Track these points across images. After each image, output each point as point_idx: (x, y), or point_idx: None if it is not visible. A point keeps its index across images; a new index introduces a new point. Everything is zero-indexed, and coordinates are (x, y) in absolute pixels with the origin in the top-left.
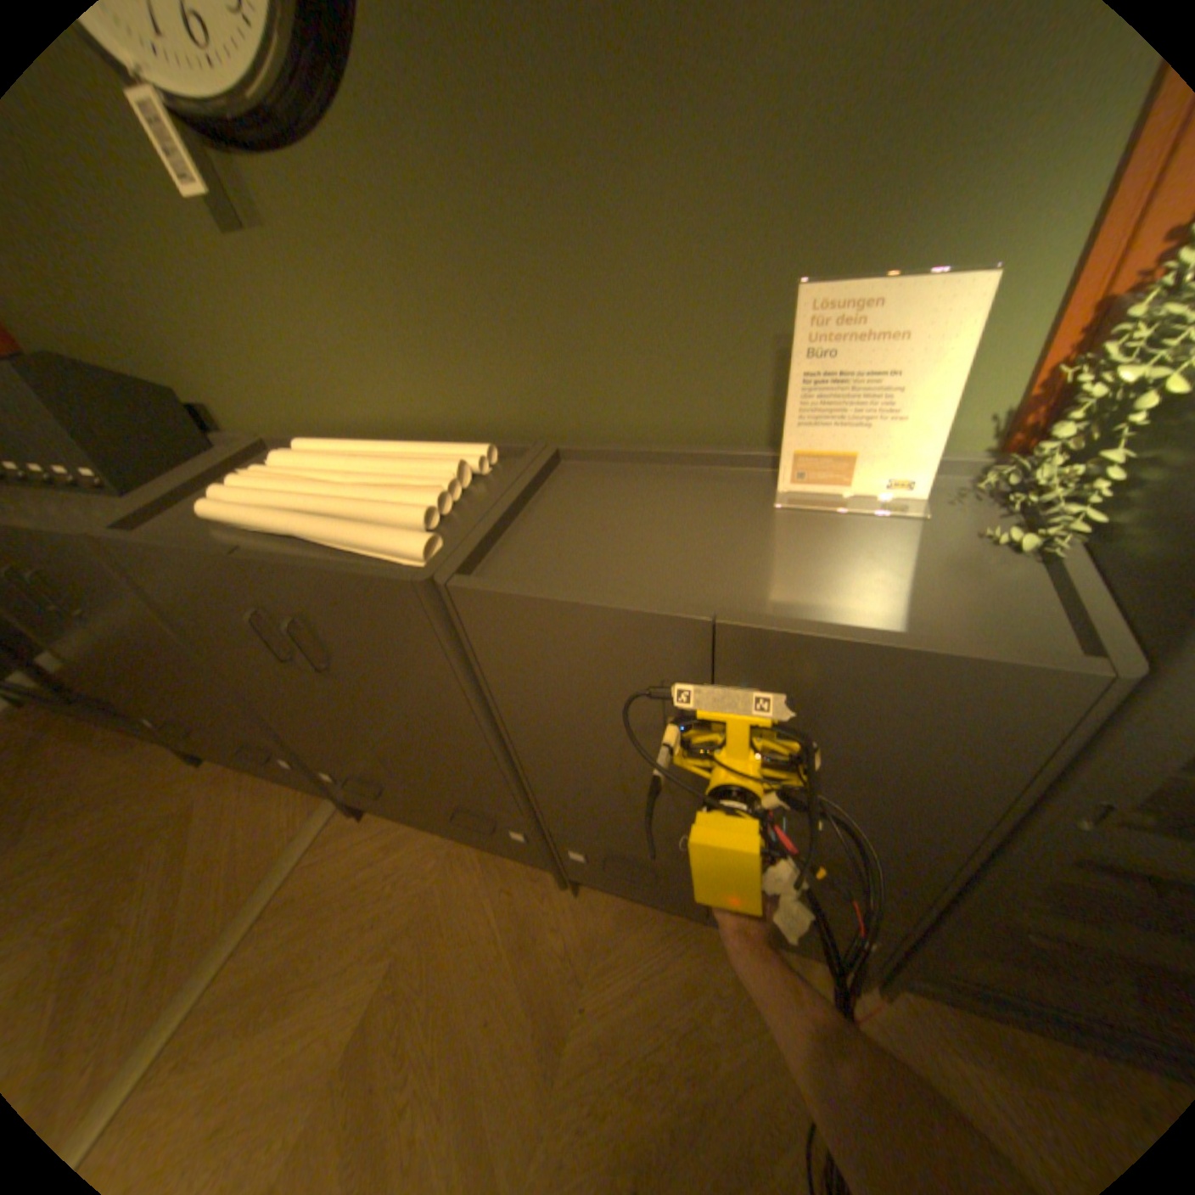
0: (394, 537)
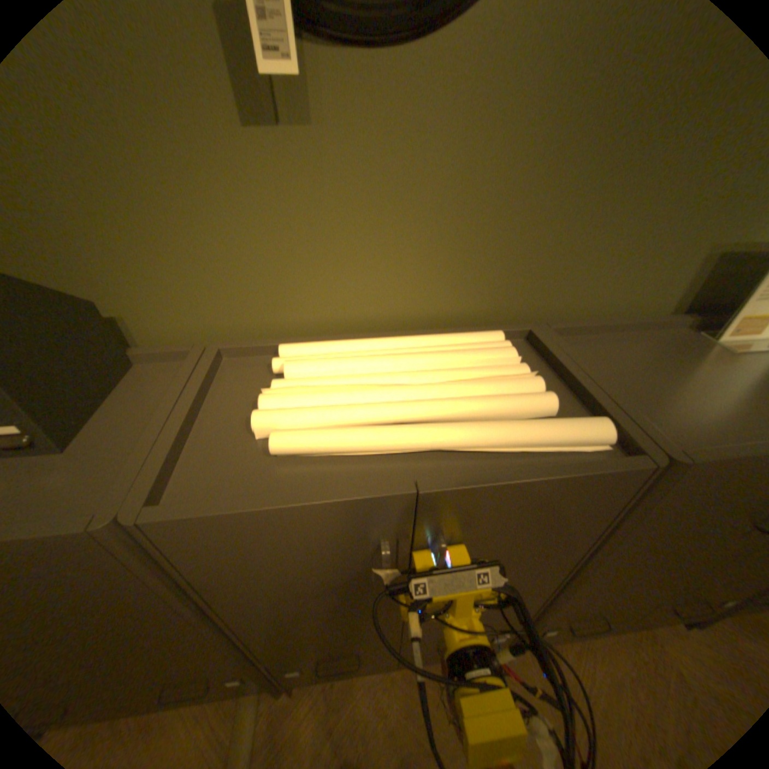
0: (578, 427)
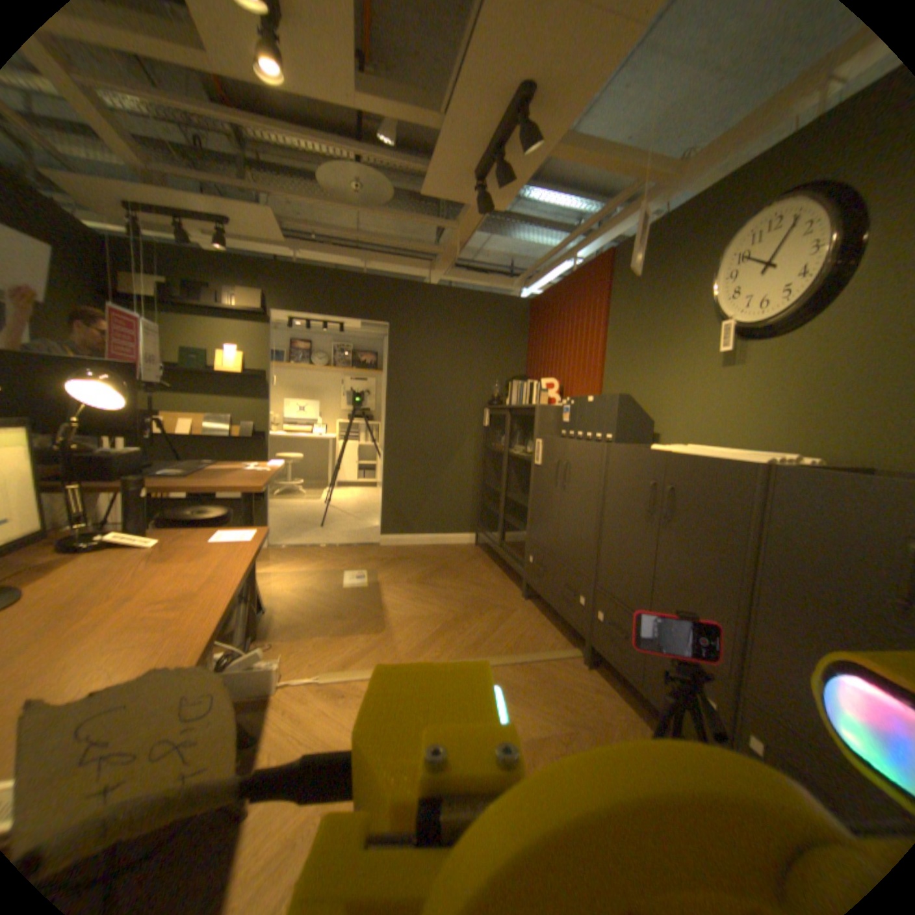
0: (753, 457)
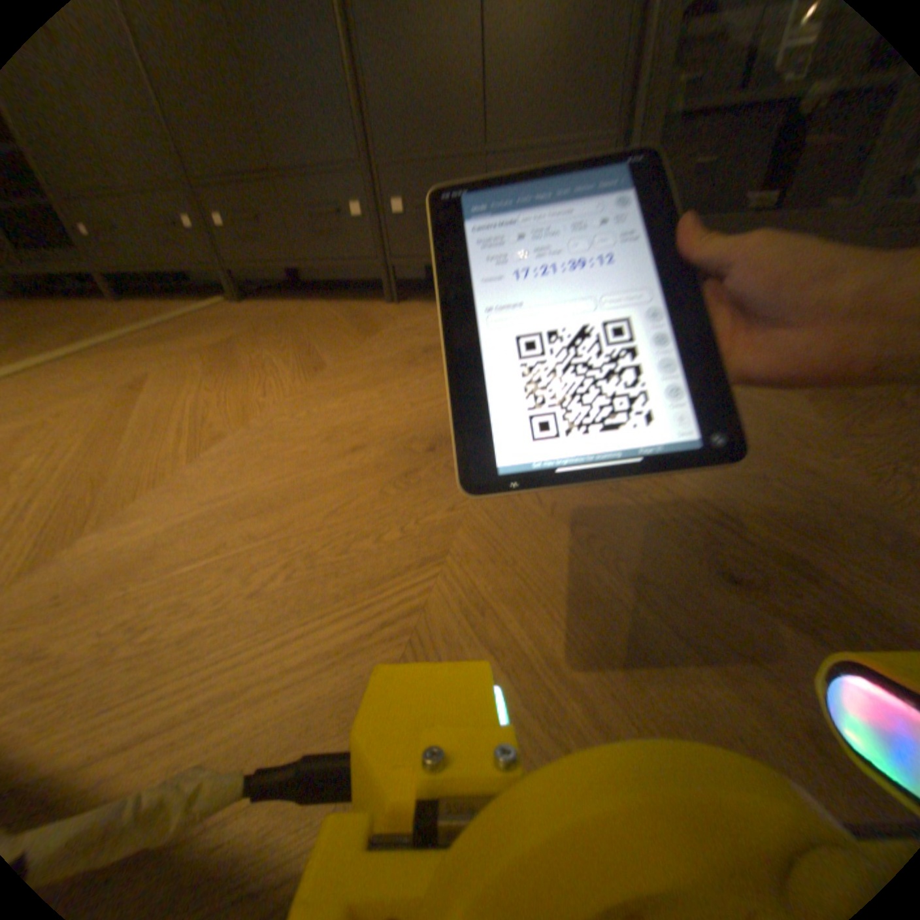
0: None
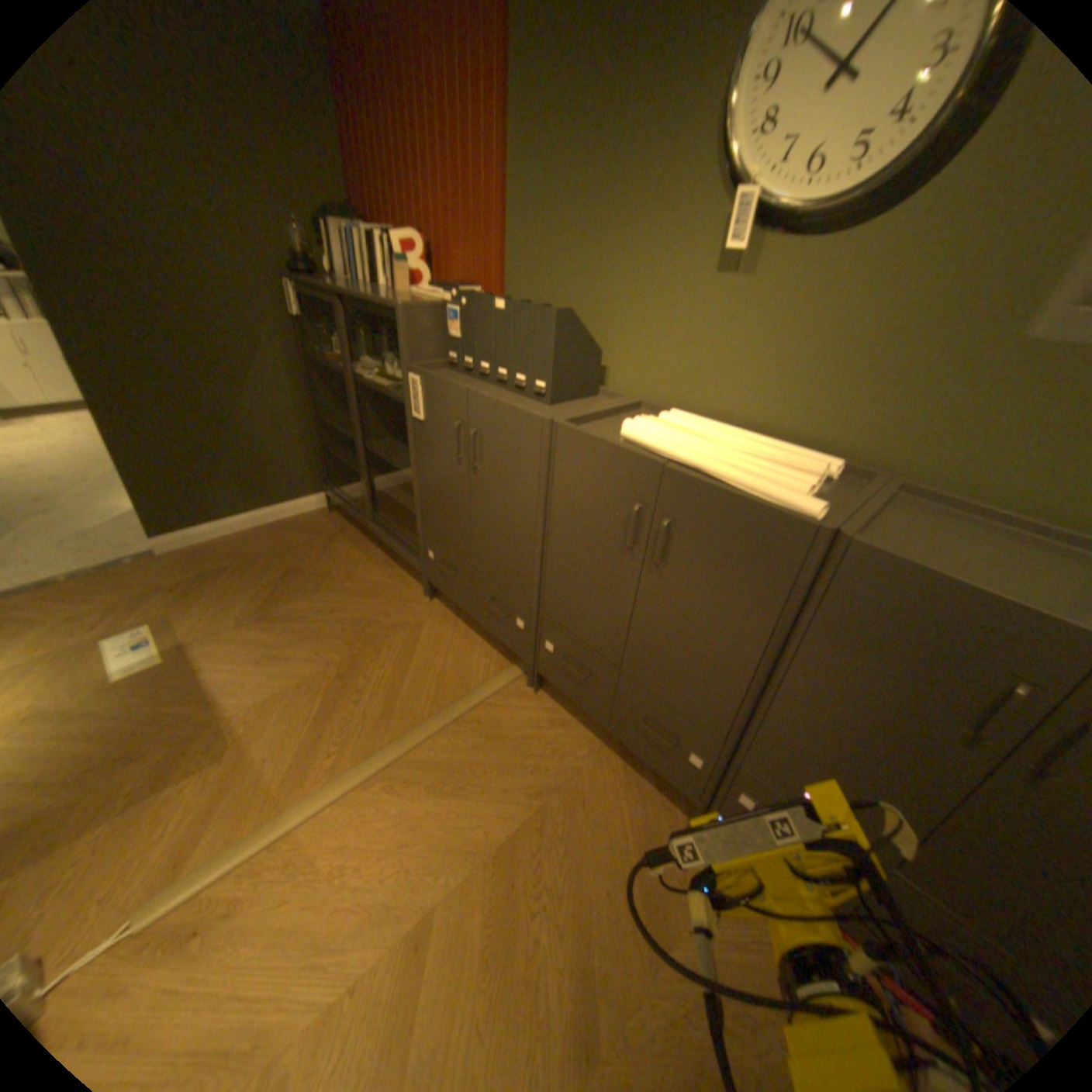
0: (793, 495)
